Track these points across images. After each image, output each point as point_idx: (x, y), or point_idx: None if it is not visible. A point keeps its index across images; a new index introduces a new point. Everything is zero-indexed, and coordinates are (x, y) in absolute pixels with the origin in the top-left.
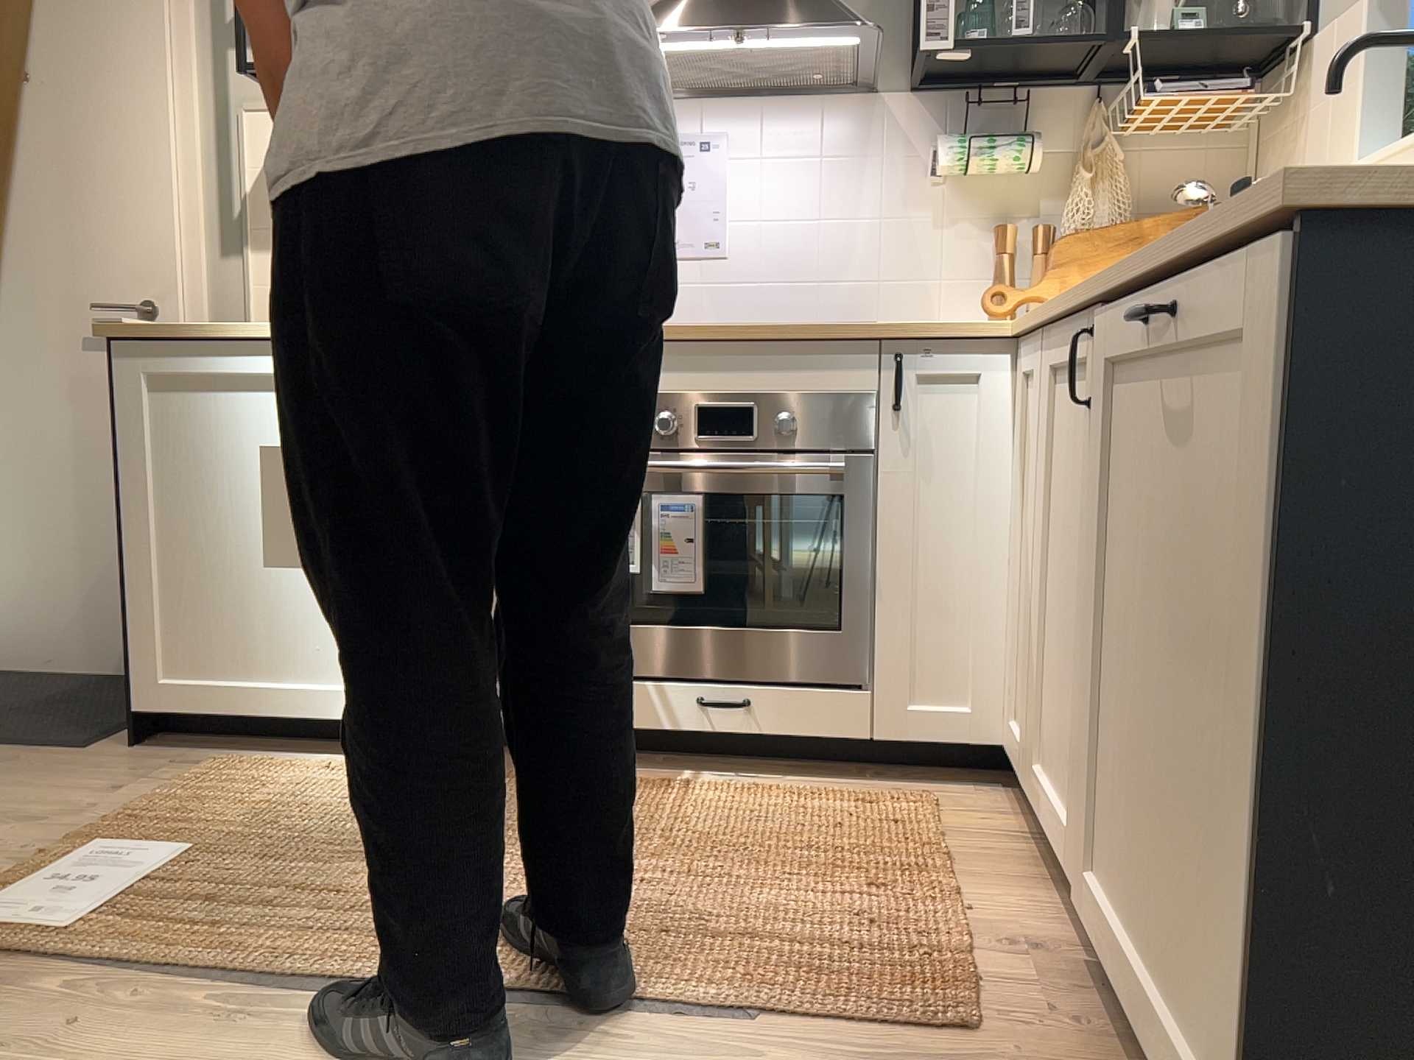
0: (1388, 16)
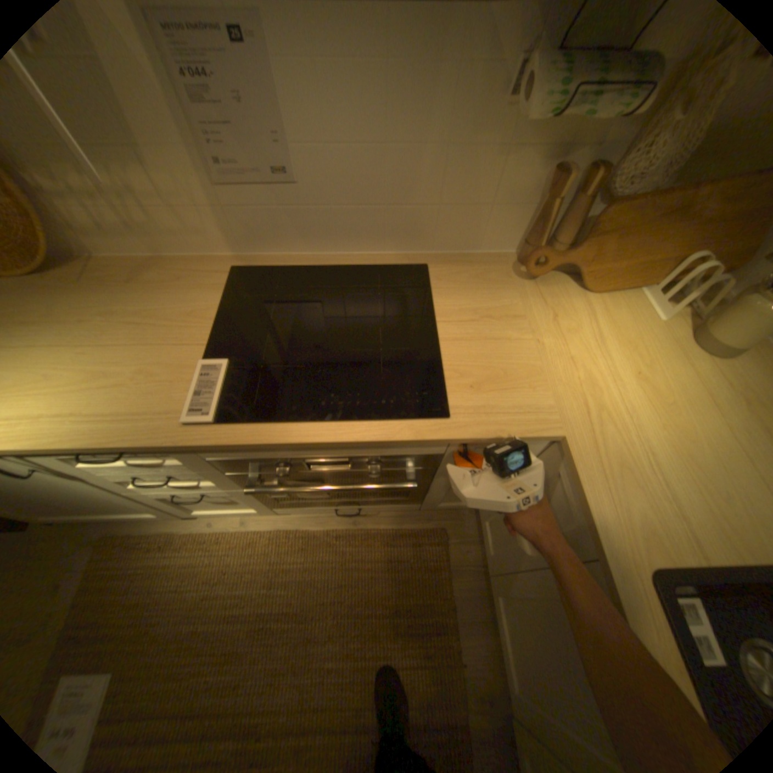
0: None
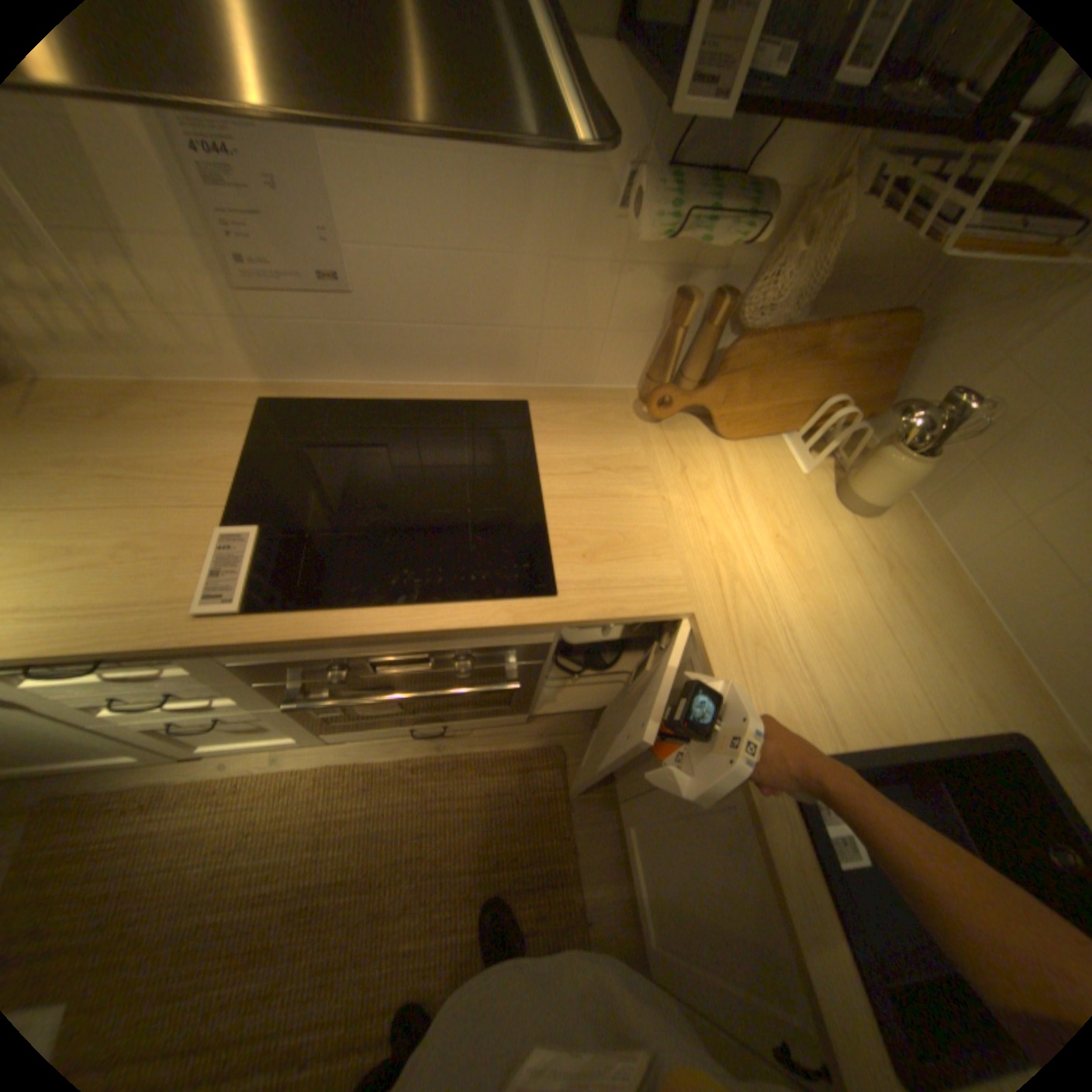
0: None
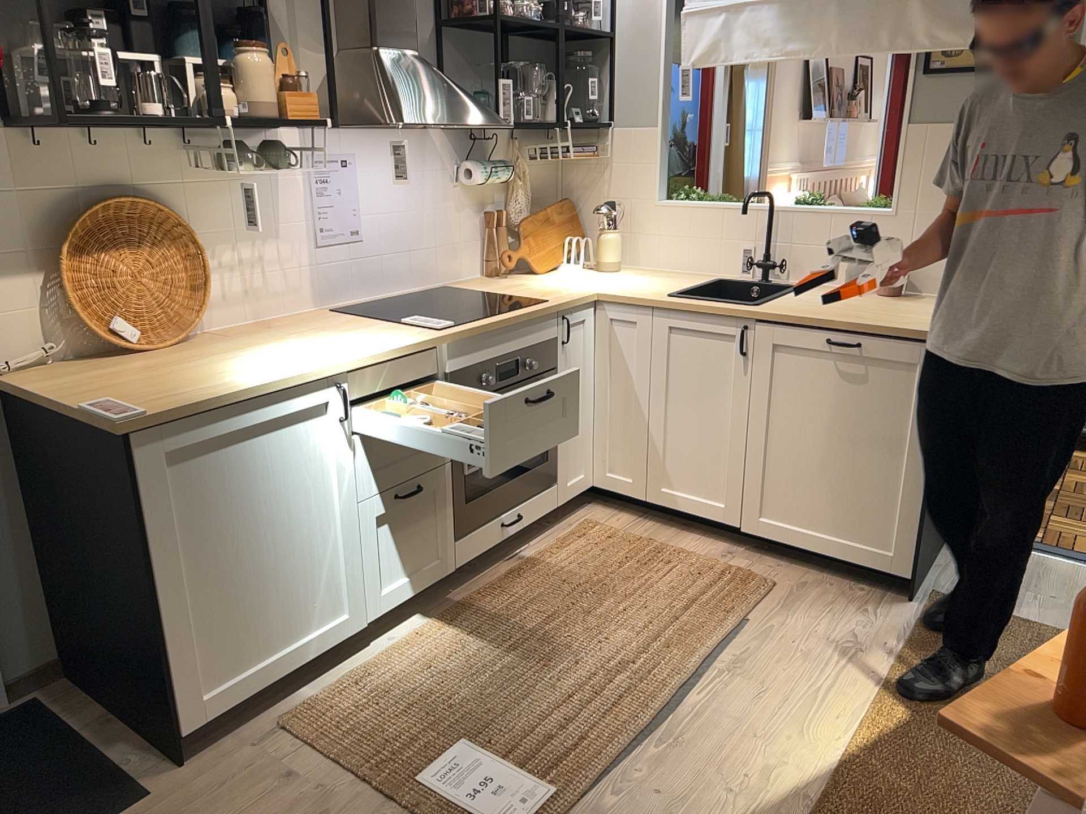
0: (665, 137)
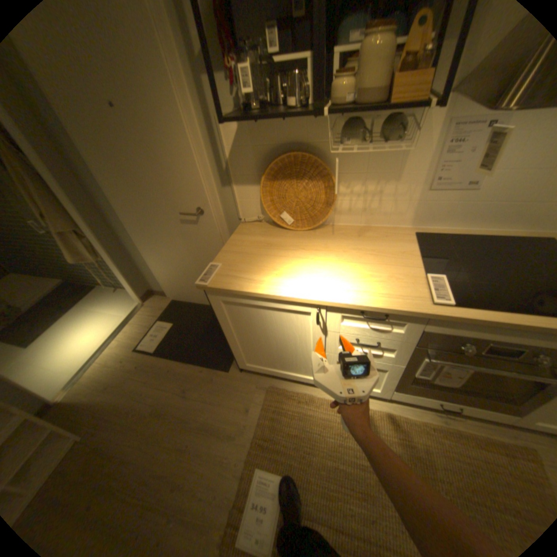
0: None
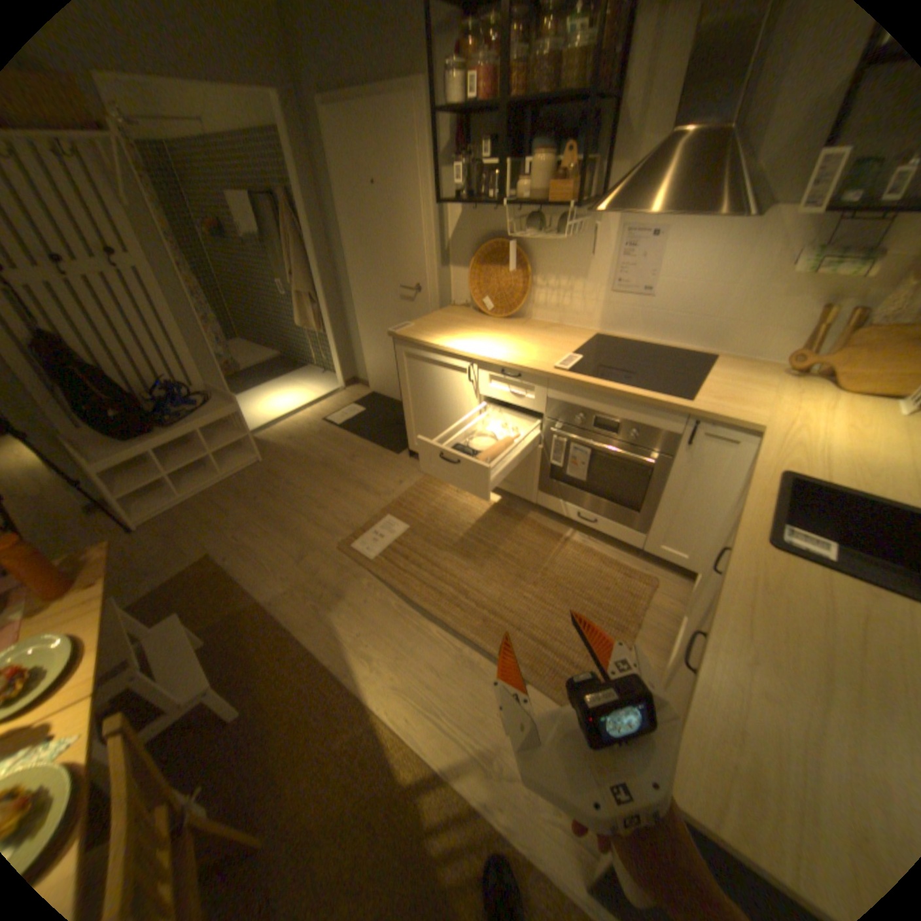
0: None
